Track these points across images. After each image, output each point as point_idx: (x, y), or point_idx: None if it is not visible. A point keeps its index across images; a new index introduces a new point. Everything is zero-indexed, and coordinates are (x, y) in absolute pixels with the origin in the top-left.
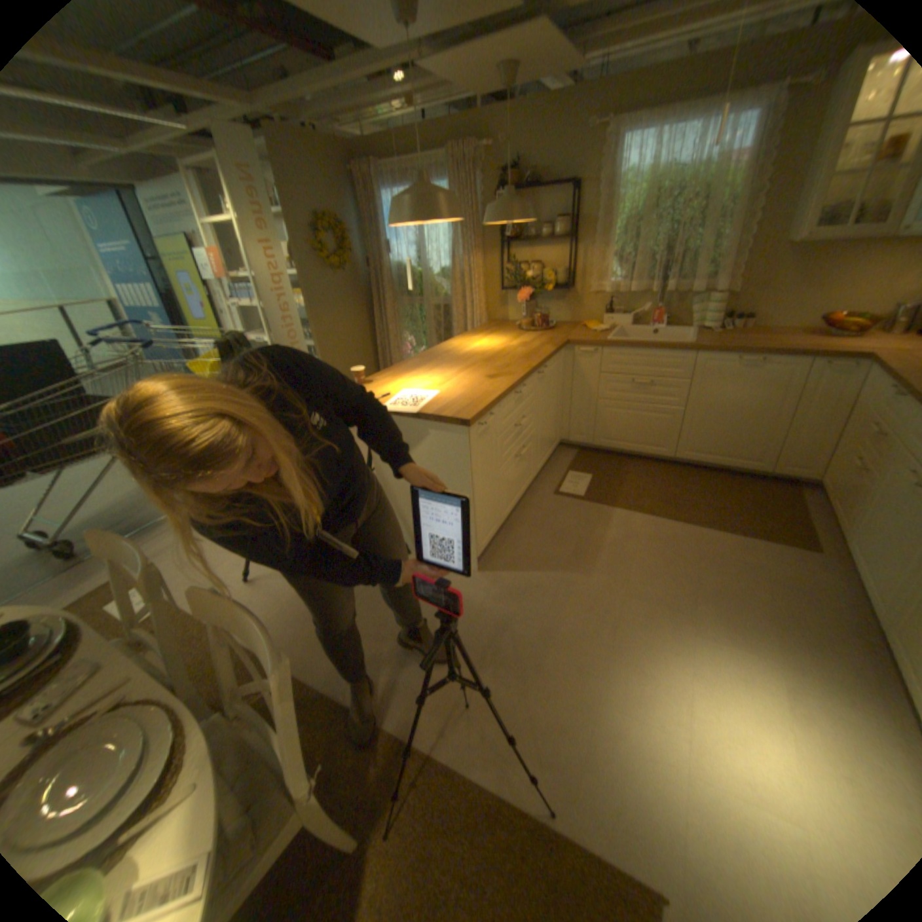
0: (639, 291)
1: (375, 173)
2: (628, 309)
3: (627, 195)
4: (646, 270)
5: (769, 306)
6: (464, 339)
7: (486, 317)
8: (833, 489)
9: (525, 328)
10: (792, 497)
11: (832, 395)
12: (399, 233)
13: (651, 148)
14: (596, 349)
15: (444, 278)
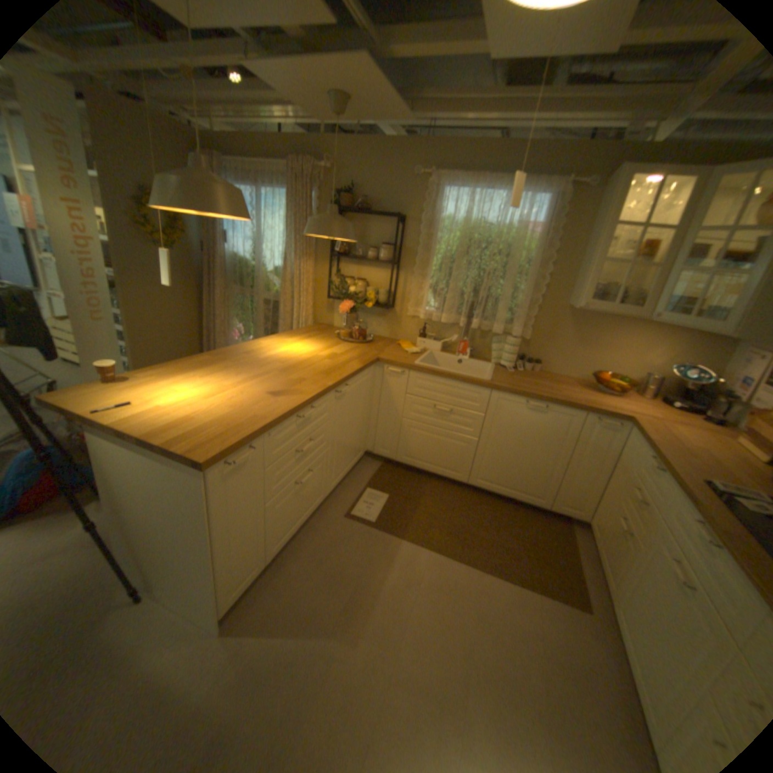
0: (448, 323)
1: (220, 167)
2: (439, 336)
3: (444, 239)
4: (455, 306)
5: (553, 356)
6: (278, 340)
7: (312, 320)
8: (601, 539)
9: (343, 339)
10: (567, 537)
11: (602, 448)
12: (238, 227)
13: (466, 204)
14: (404, 371)
15: (277, 276)
